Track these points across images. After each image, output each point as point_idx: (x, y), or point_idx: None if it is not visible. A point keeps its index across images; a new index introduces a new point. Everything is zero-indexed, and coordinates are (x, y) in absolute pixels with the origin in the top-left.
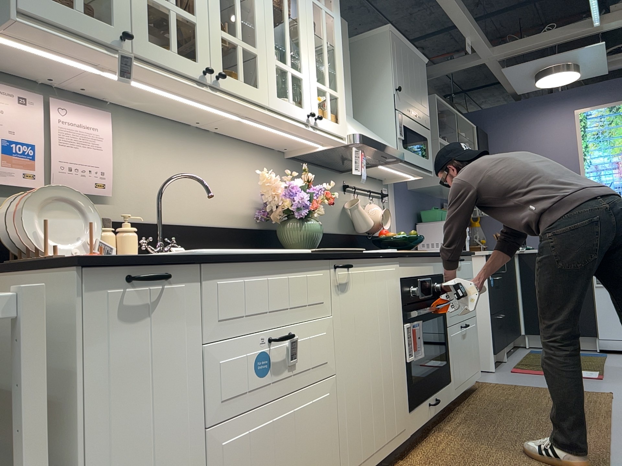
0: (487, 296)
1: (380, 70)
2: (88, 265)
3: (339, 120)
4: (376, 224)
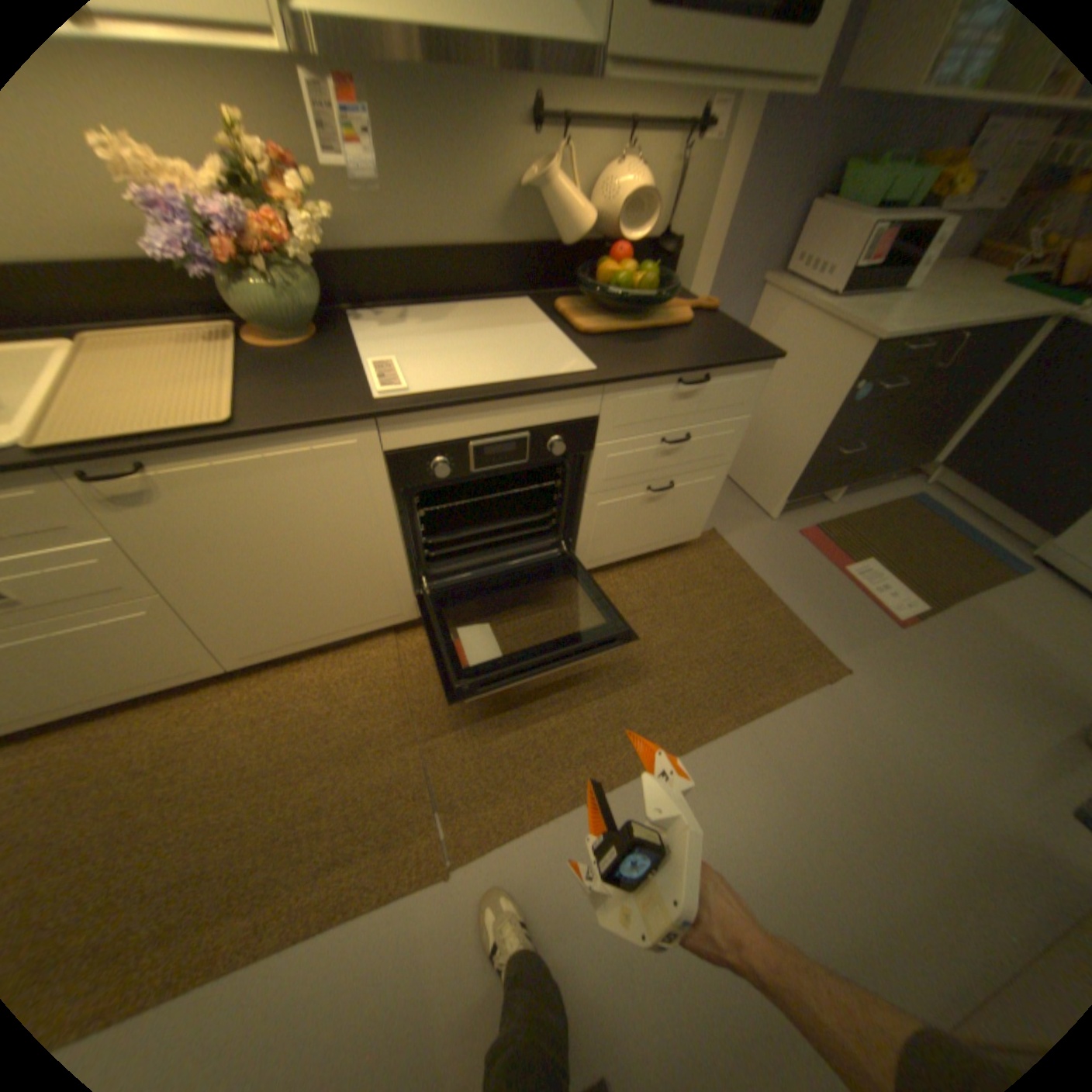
0: (830, 415)
1: None
2: None
3: None
4: (612, 223)
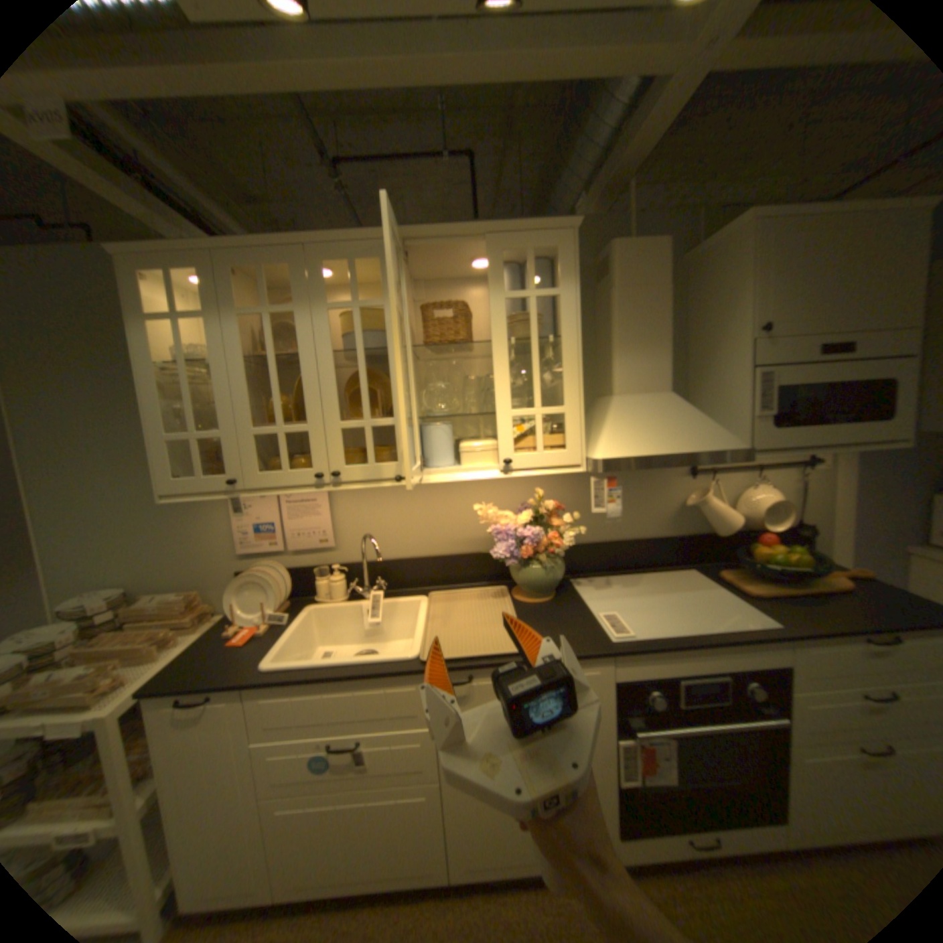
0: None
1: (738, 293)
2: (146, 699)
3: (567, 443)
4: (757, 522)
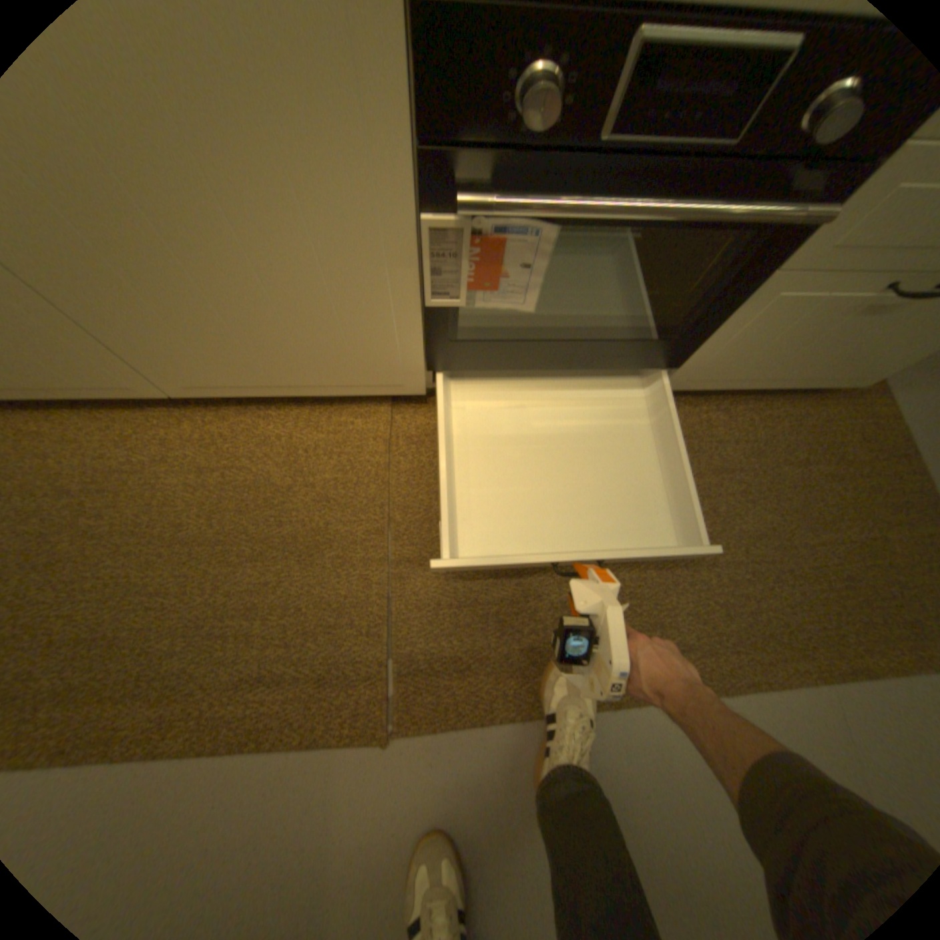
0: None
1: None
2: None
3: None
4: None
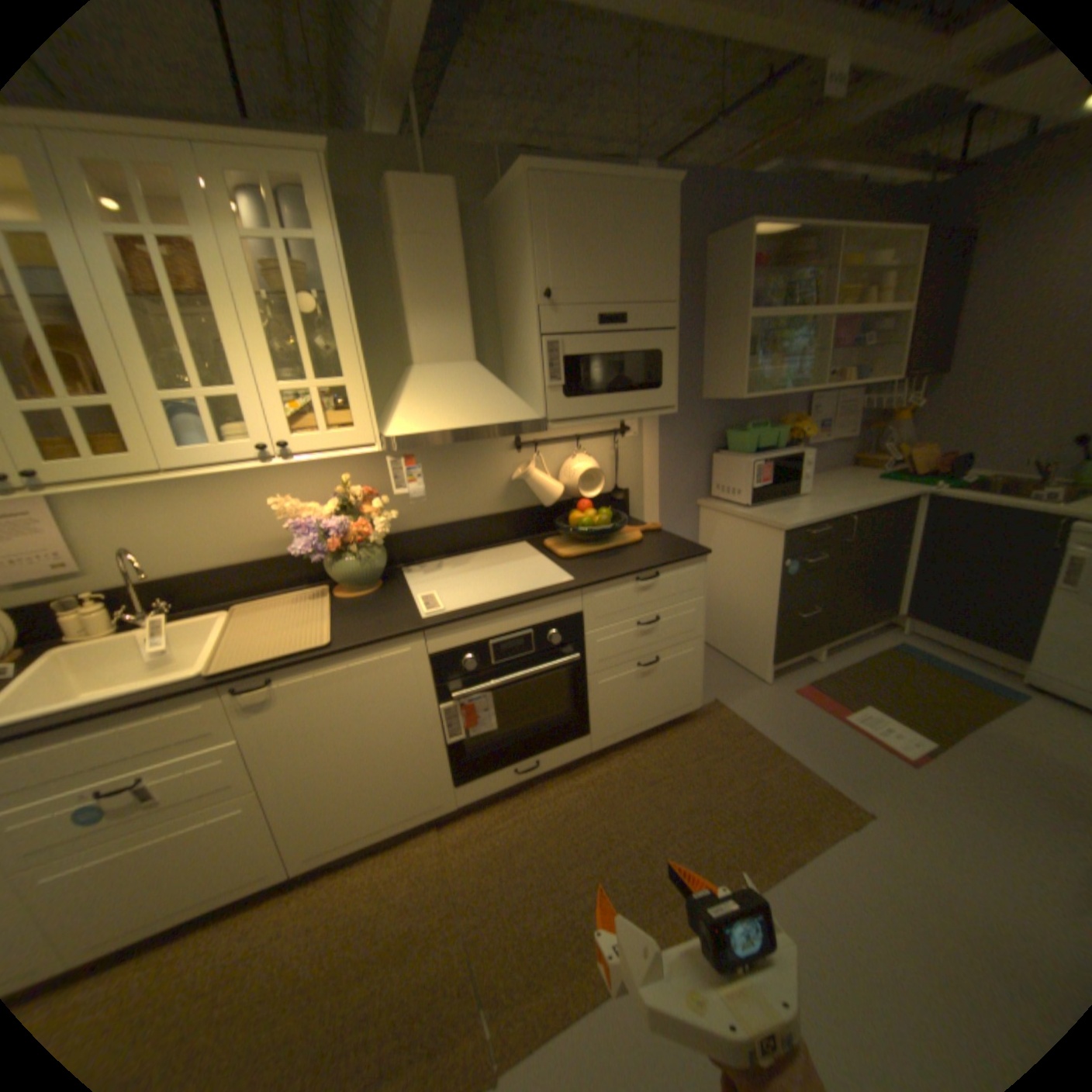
0: (776, 589)
1: (522, 255)
2: None
3: (355, 421)
4: (575, 491)
